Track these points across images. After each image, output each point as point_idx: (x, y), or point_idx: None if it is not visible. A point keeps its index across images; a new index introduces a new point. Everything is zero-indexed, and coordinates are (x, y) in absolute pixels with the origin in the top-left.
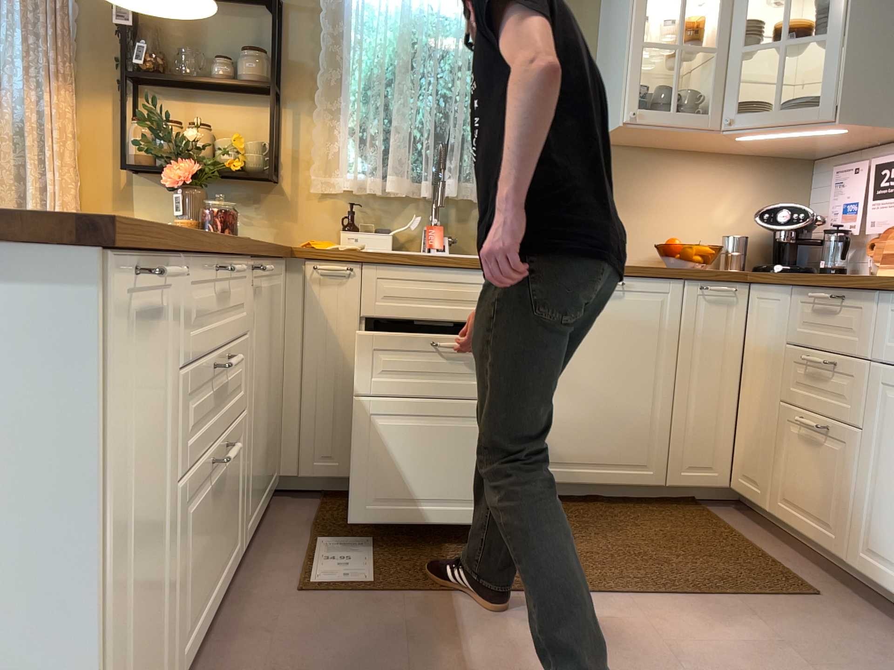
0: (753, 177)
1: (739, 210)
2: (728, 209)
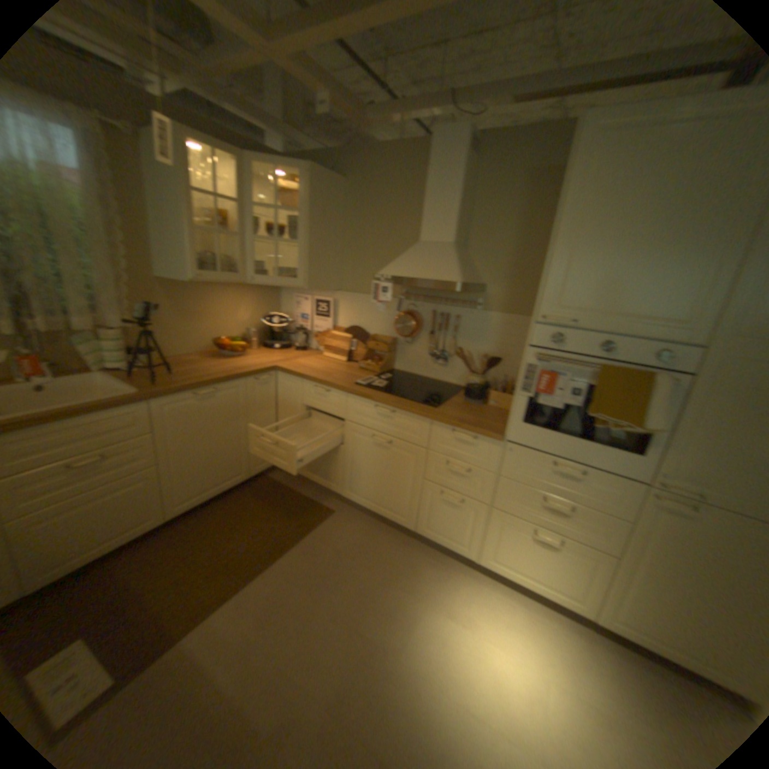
0: (252, 294)
1: (247, 312)
2: (242, 312)
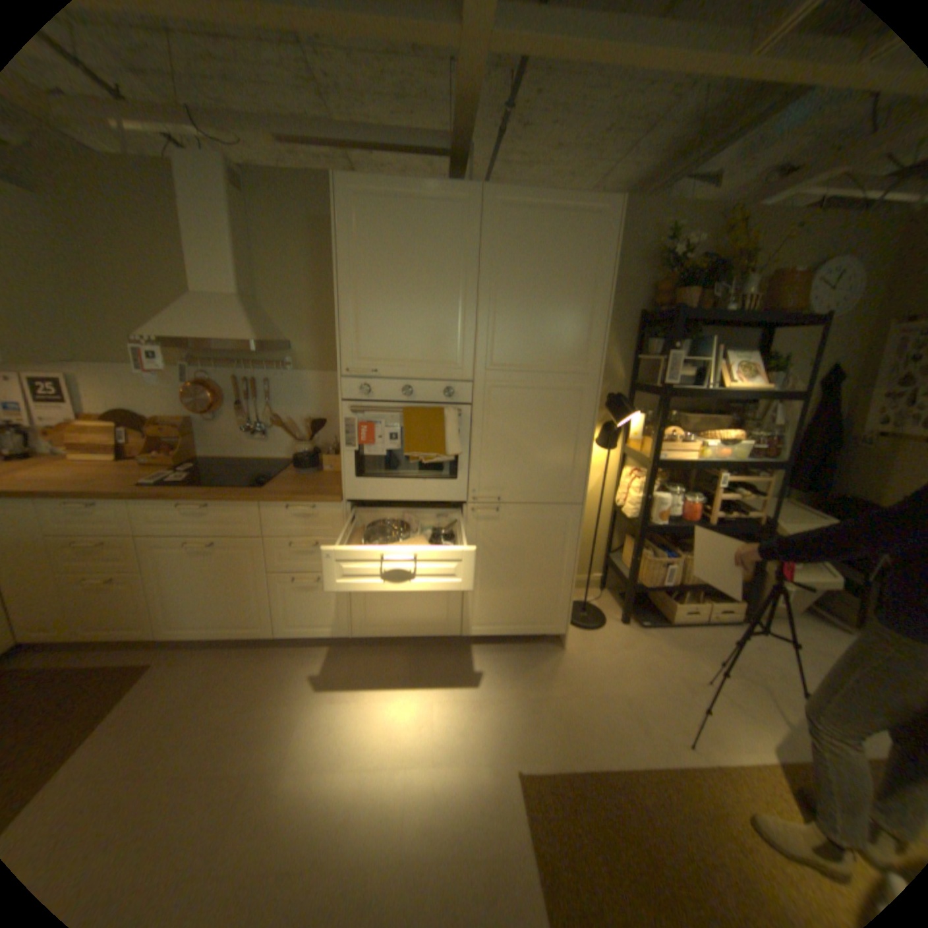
0: None
1: None
2: None
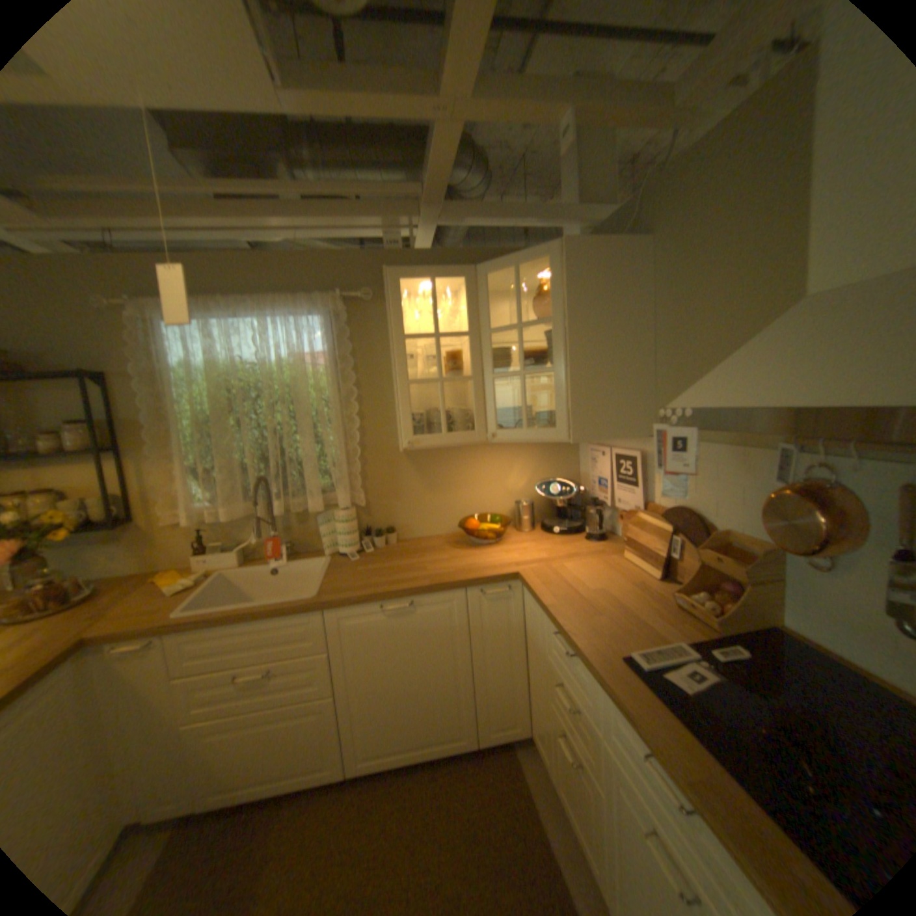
0: (533, 450)
1: (526, 476)
2: (518, 477)
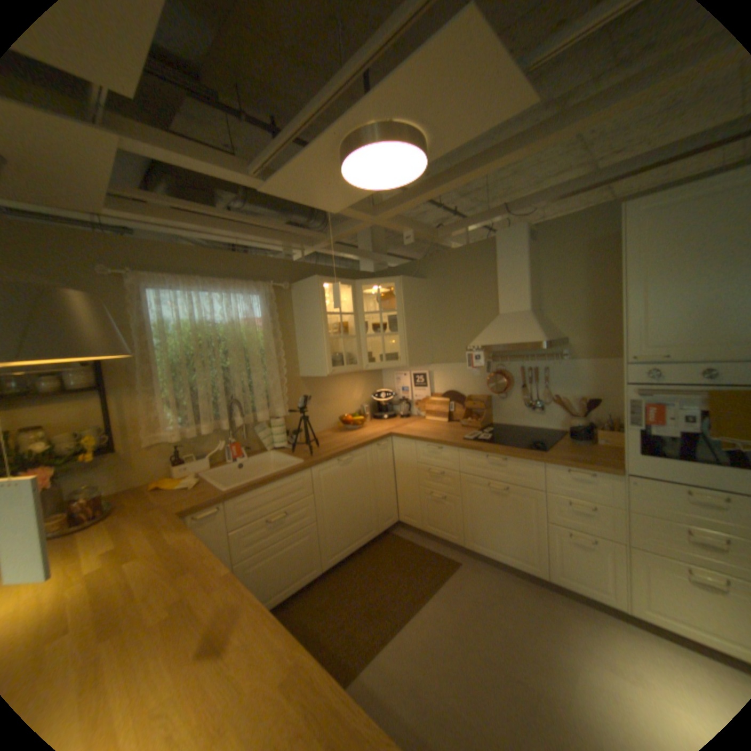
0: (362, 378)
1: (360, 392)
2: (357, 393)
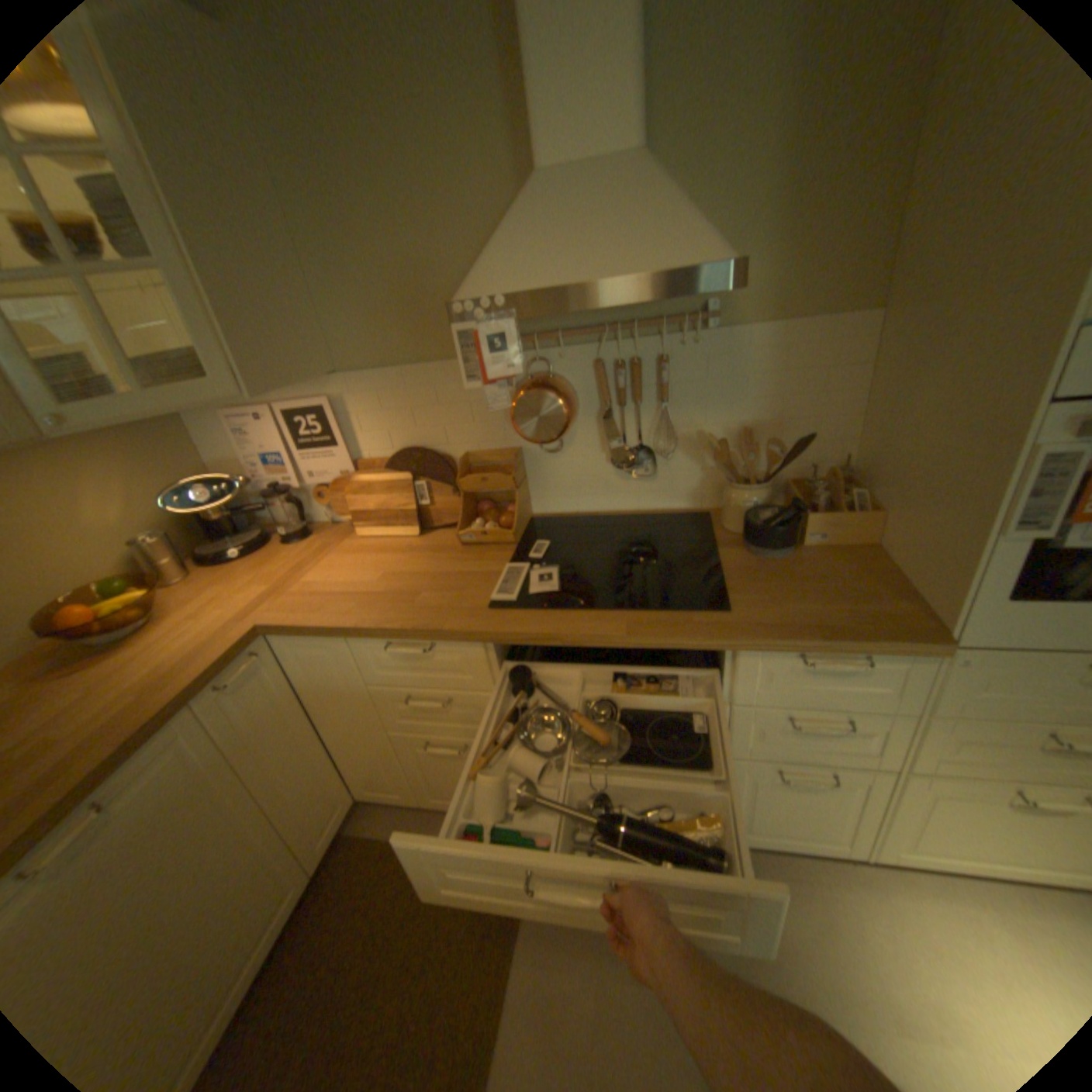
0: (103, 445)
1: (115, 495)
2: (99, 502)
